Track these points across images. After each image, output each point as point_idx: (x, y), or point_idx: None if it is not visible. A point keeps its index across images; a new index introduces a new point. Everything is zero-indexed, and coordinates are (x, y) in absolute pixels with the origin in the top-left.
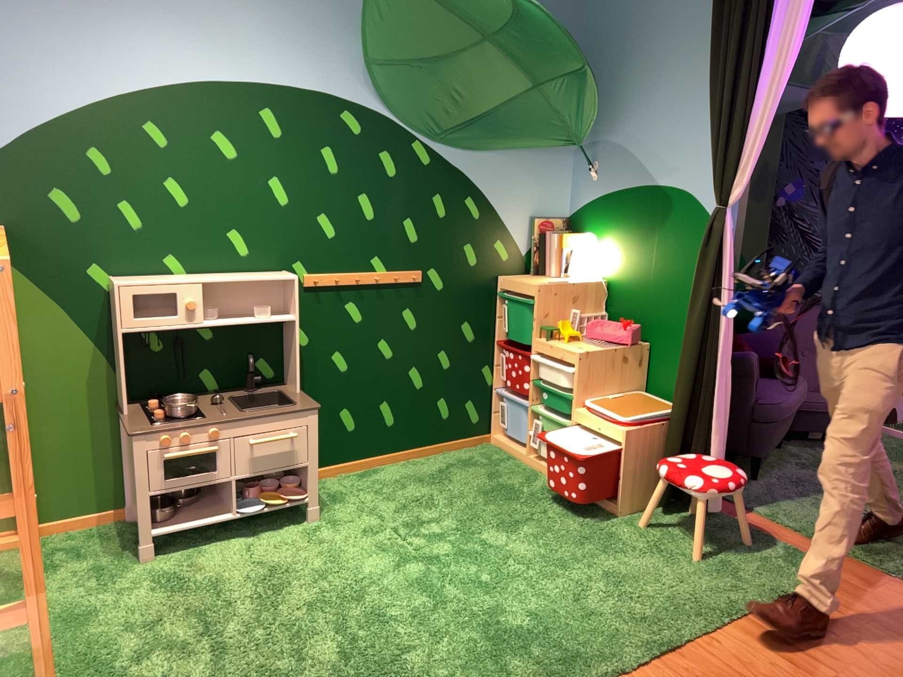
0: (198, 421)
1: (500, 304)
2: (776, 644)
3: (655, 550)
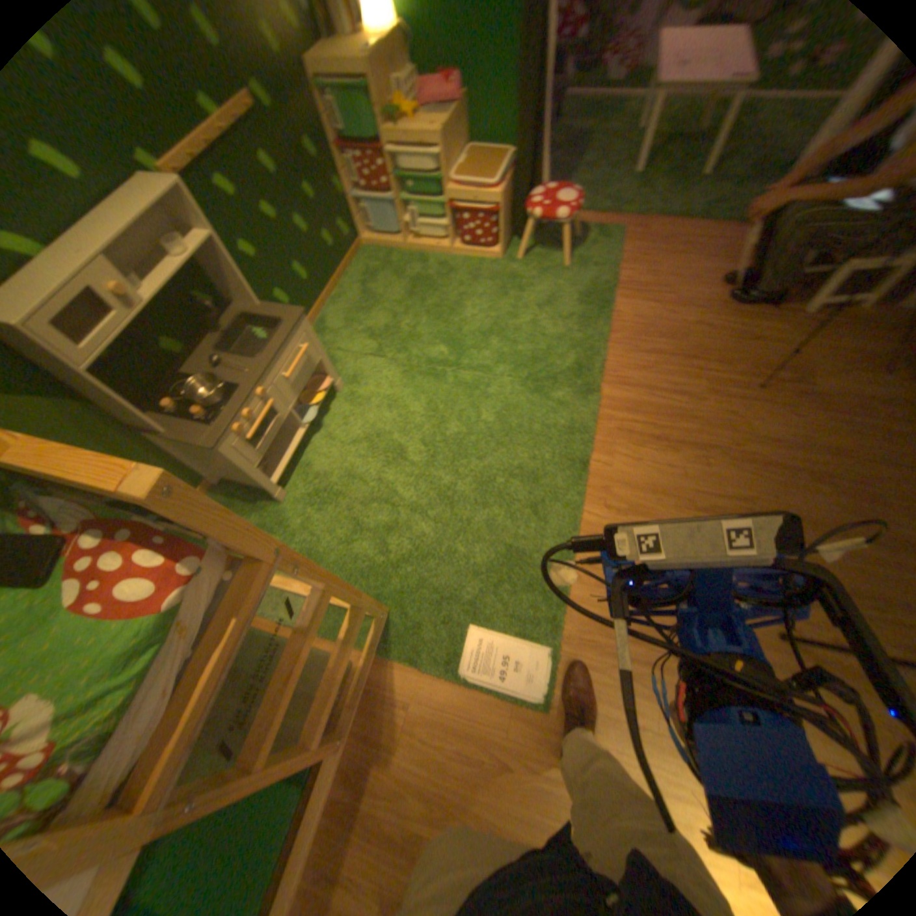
0: (238, 398)
1: (321, 97)
2: (648, 300)
3: (547, 274)
